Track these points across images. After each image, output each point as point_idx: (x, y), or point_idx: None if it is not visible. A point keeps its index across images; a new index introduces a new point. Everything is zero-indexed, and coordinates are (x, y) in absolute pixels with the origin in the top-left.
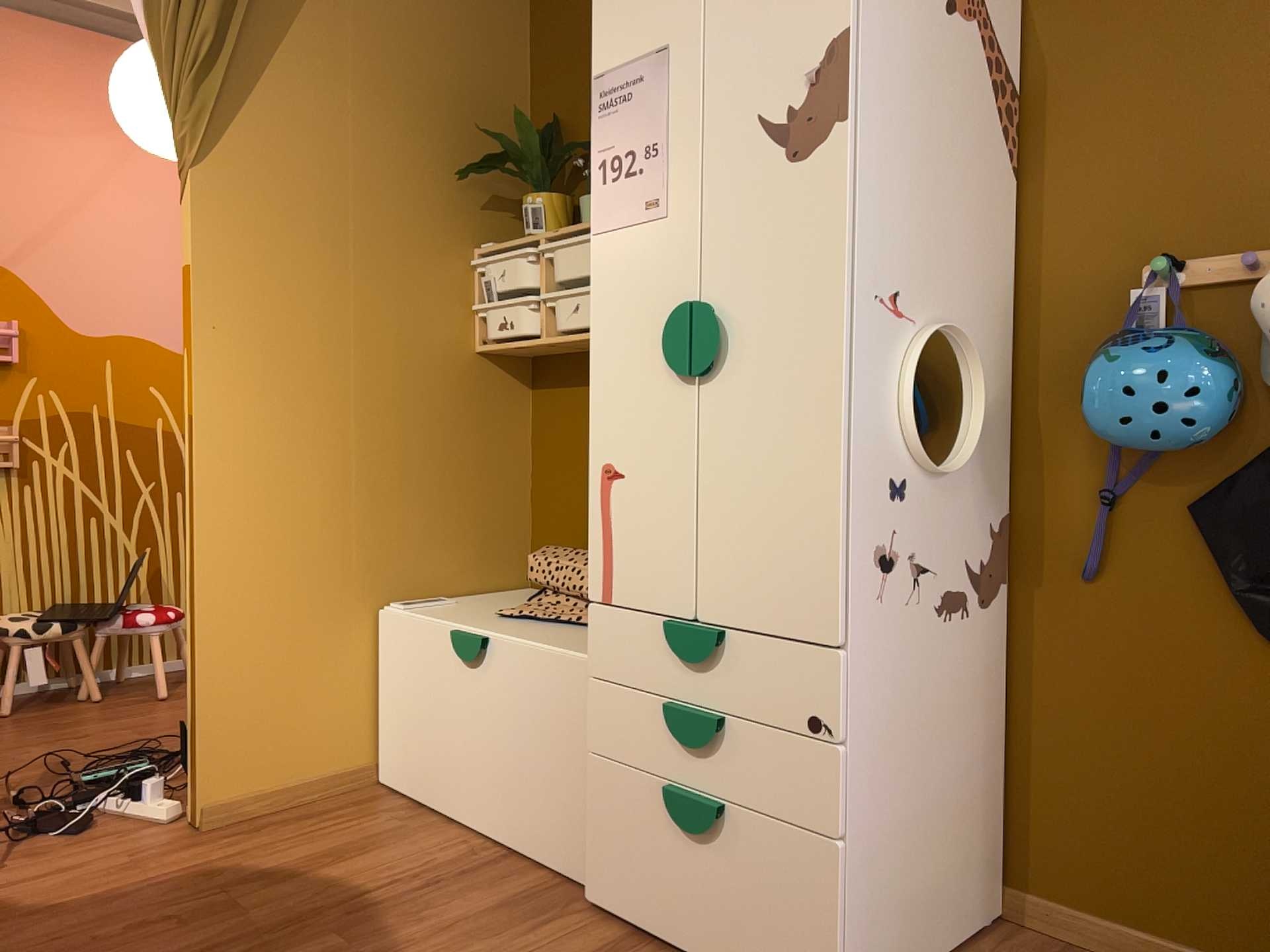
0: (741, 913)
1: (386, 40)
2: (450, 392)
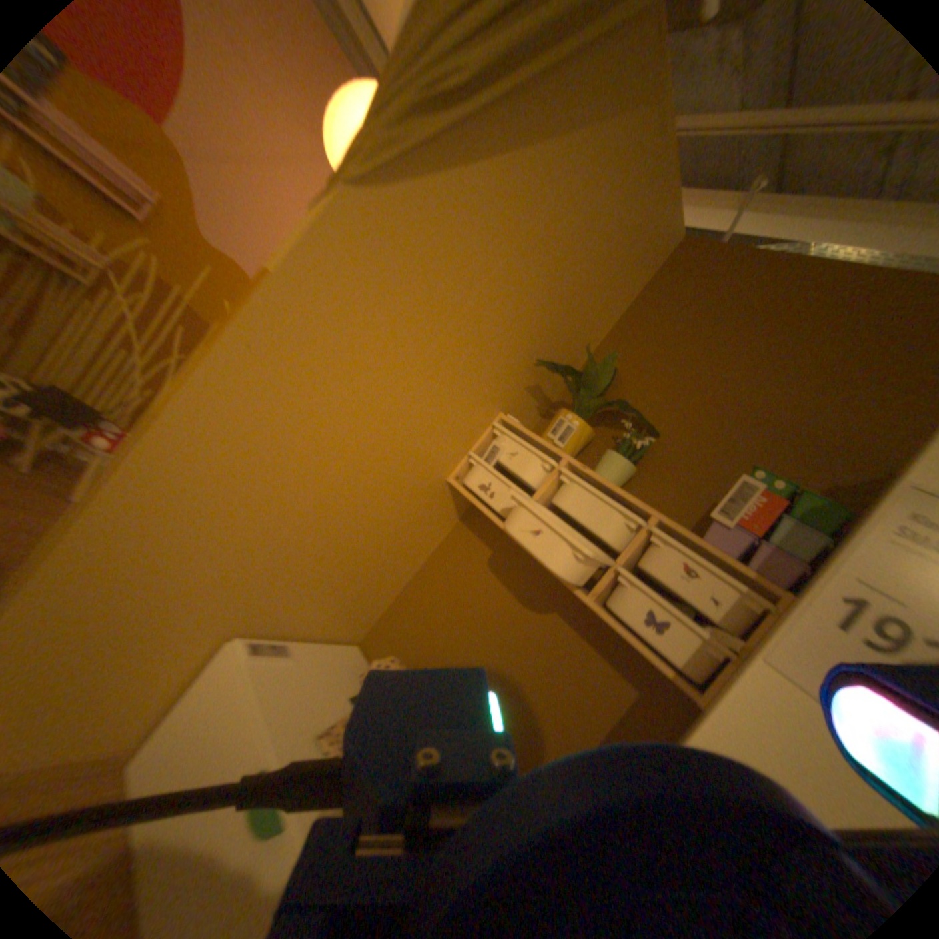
0: None
1: (569, 227)
2: (411, 503)
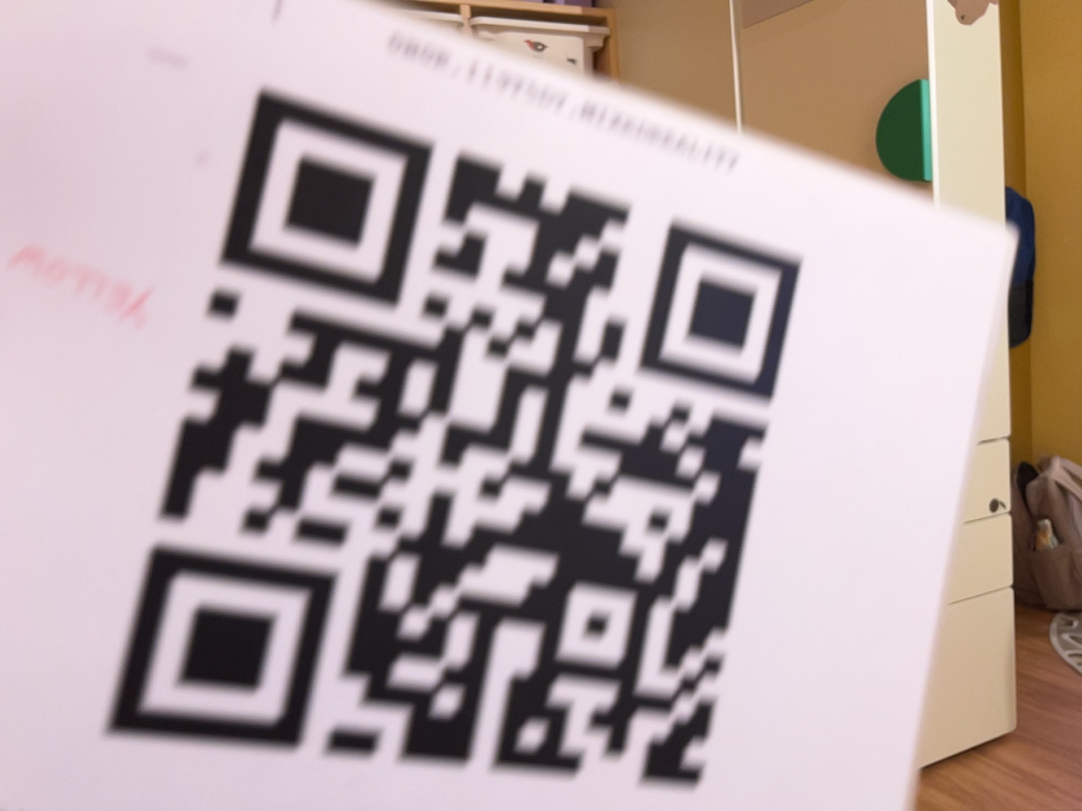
0: (950, 698)
1: None
2: None
